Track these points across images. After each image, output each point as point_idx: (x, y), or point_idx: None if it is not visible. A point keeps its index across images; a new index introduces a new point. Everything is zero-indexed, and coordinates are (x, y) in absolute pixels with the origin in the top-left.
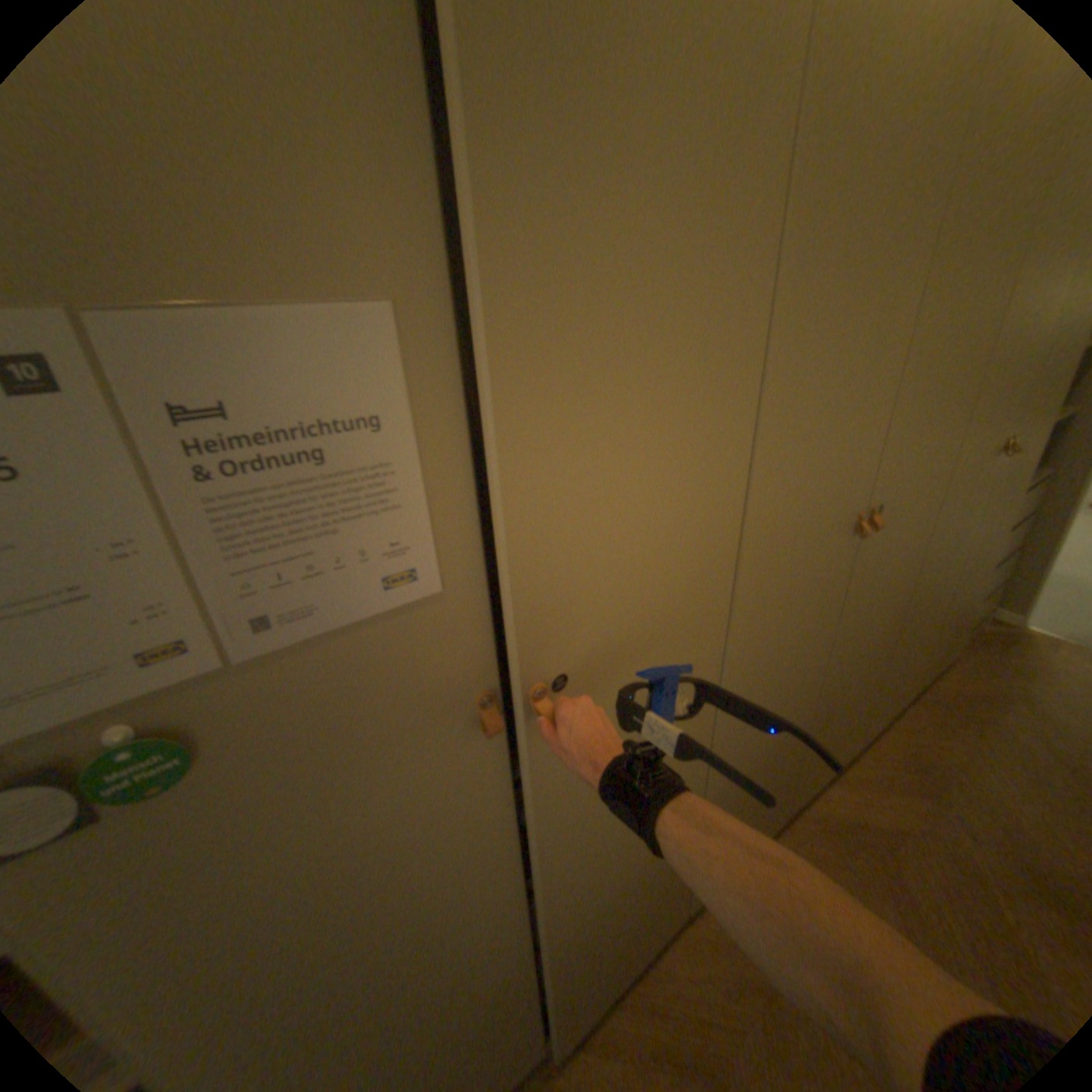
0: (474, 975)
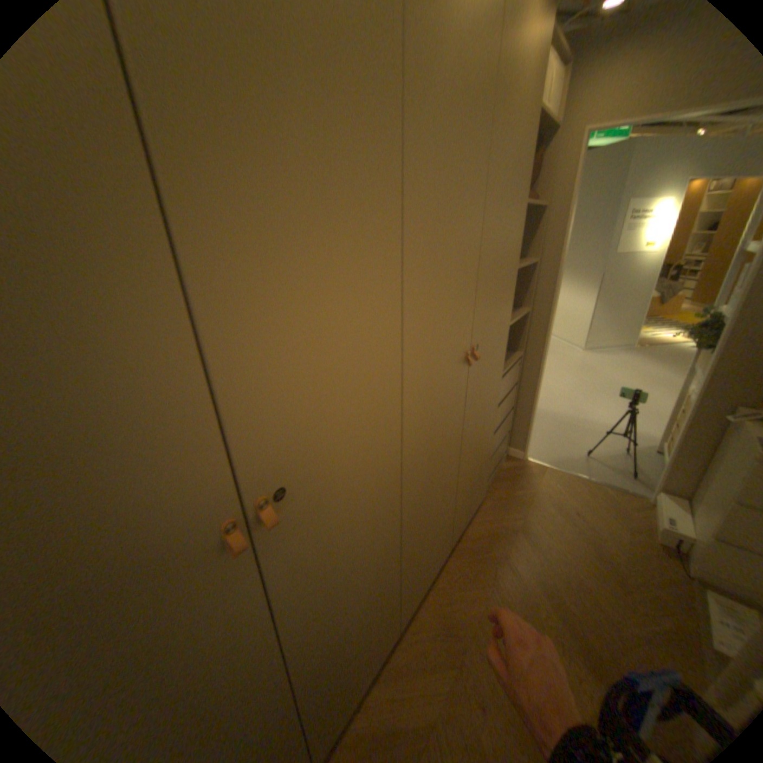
0: None
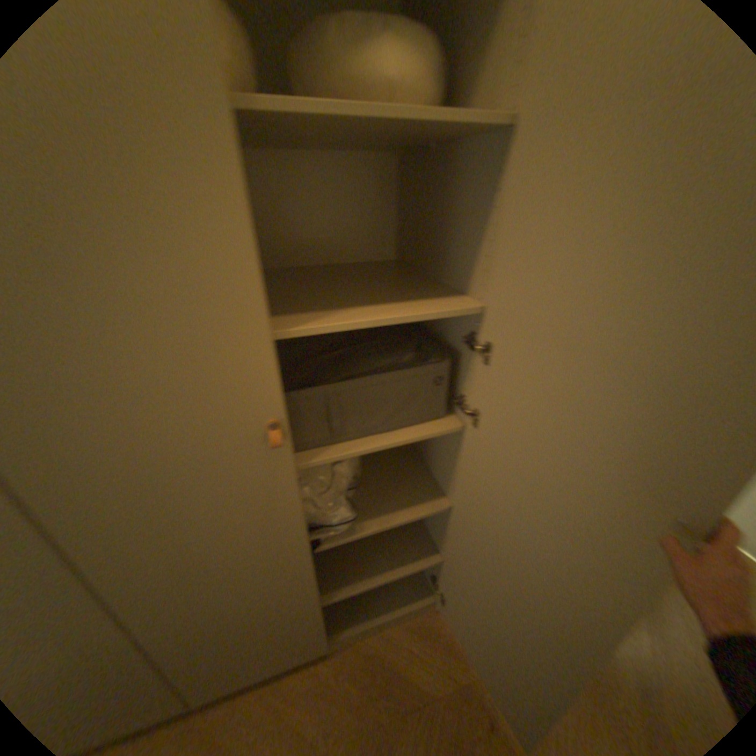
0: None
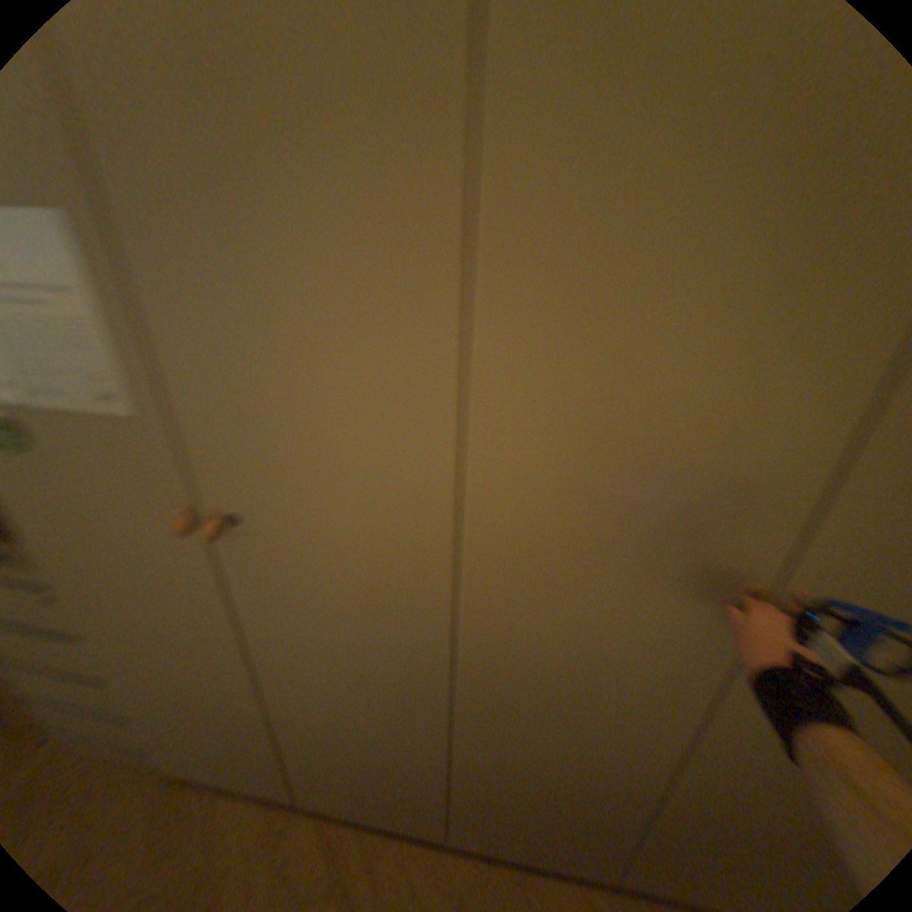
0: (212, 695)
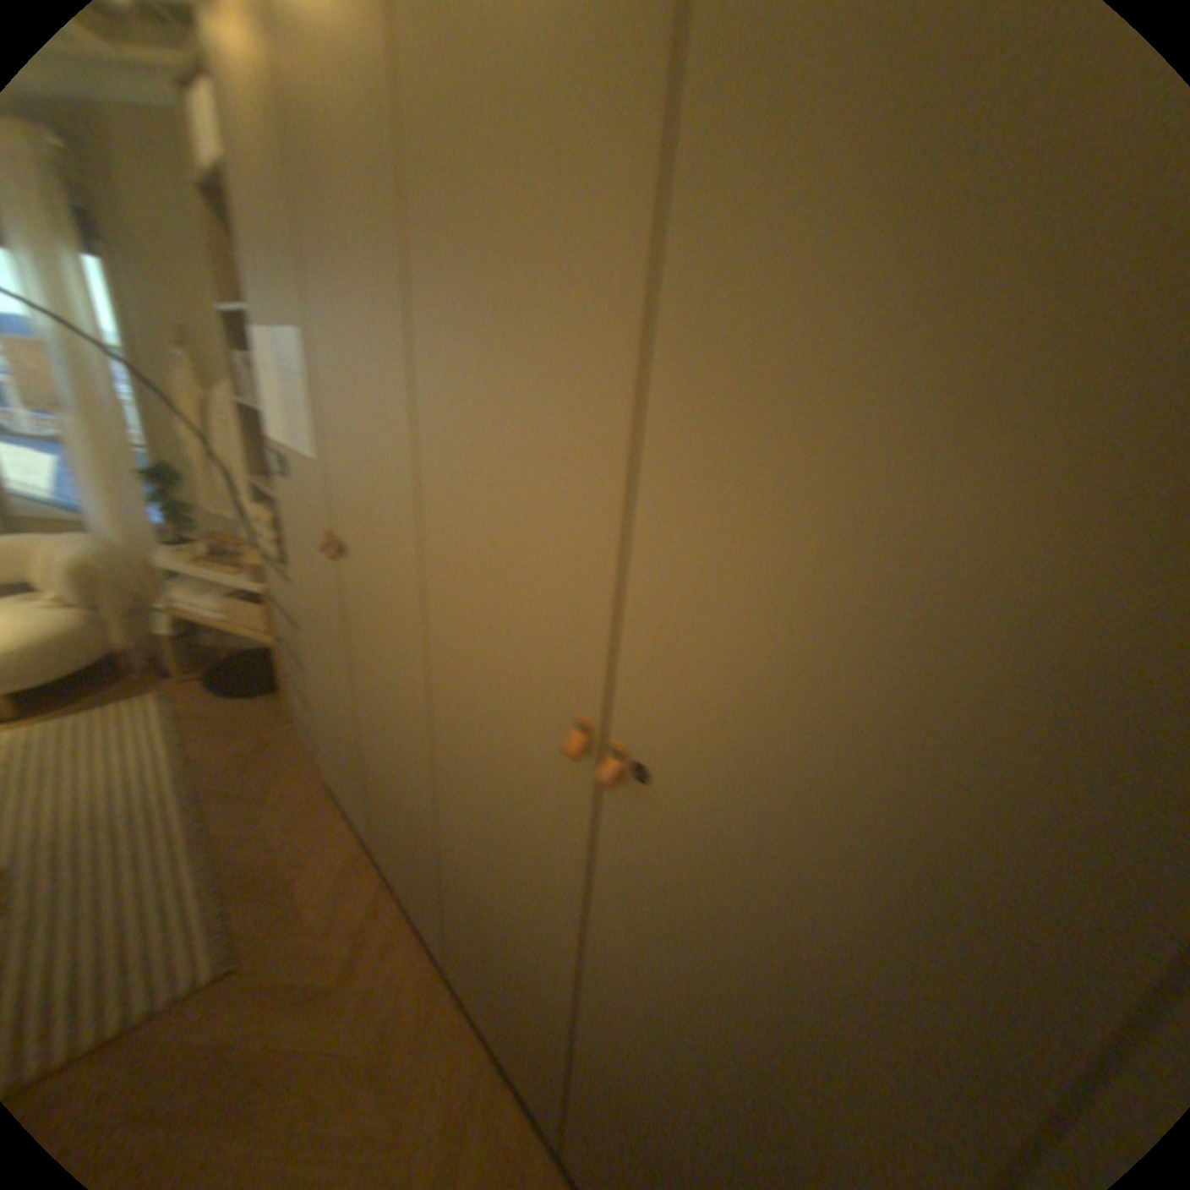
0: (336, 705)
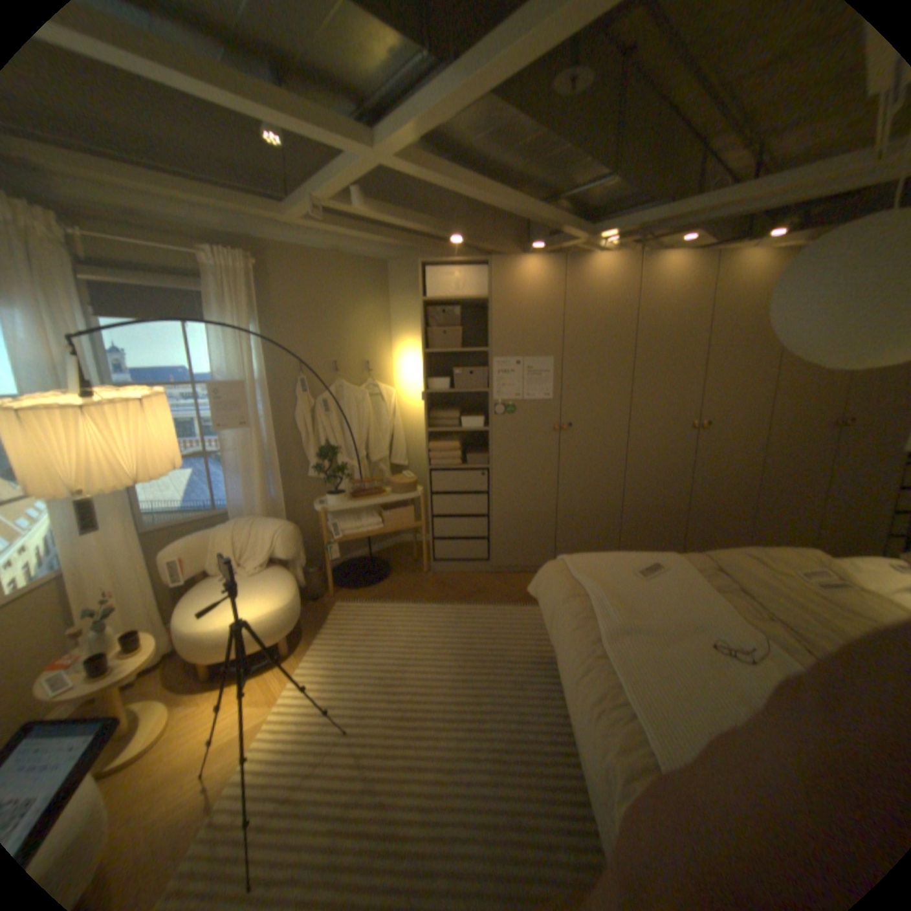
0: (539, 501)
